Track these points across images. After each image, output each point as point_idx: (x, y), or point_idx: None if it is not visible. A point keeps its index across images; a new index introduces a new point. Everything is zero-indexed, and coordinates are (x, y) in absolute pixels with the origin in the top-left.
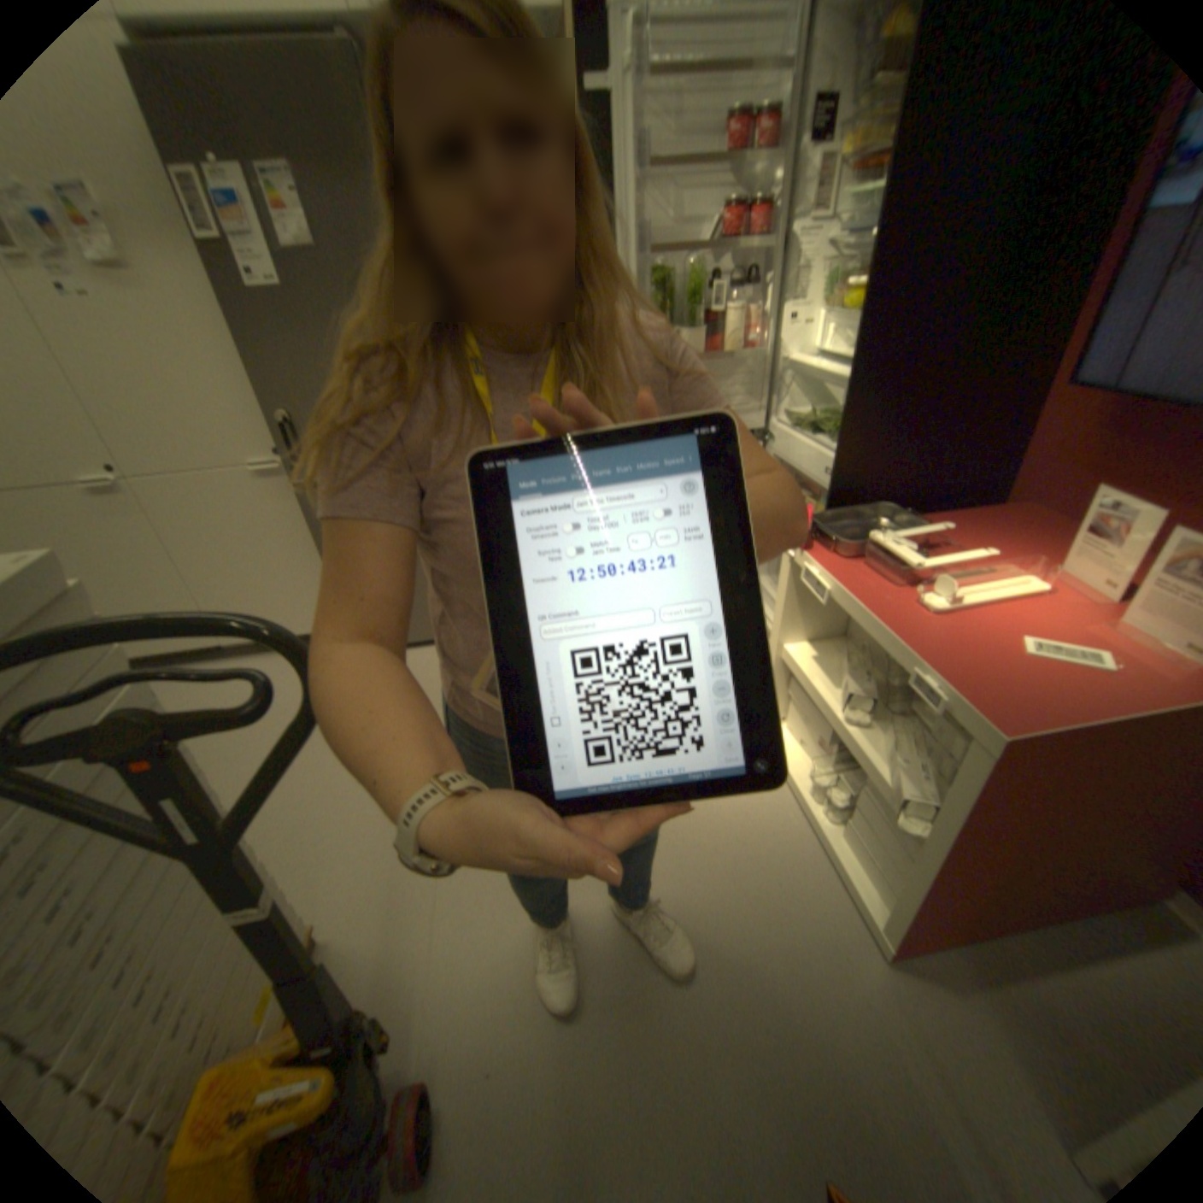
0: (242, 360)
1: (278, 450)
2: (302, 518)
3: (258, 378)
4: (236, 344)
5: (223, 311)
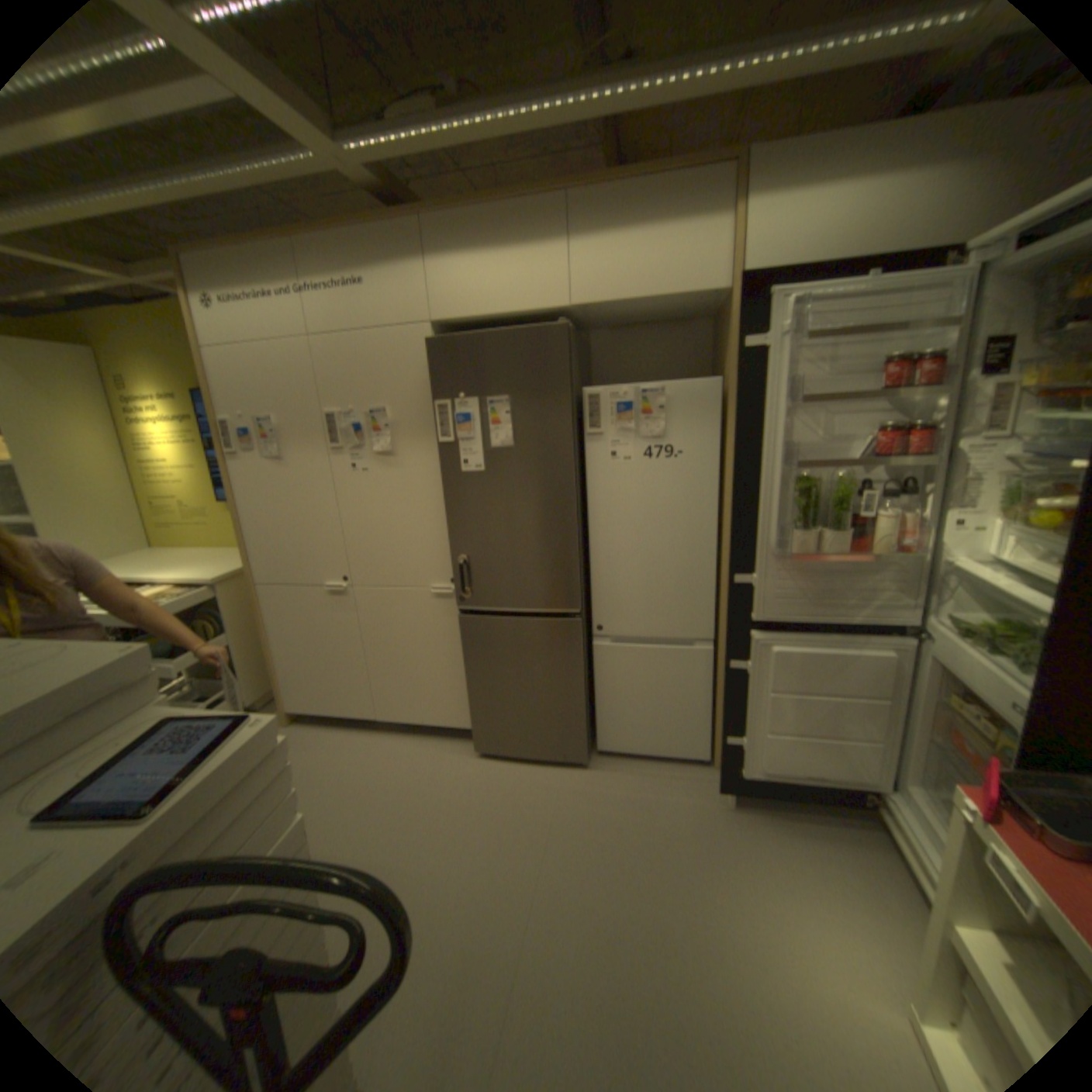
0: (448, 516)
1: (455, 583)
2: (459, 633)
3: (454, 532)
4: (447, 506)
5: (444, 485)
